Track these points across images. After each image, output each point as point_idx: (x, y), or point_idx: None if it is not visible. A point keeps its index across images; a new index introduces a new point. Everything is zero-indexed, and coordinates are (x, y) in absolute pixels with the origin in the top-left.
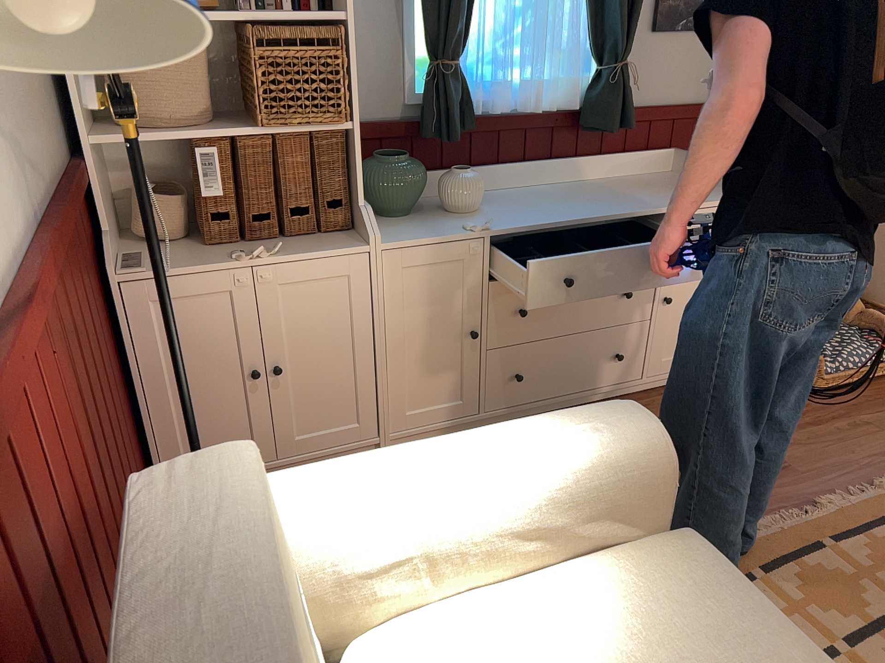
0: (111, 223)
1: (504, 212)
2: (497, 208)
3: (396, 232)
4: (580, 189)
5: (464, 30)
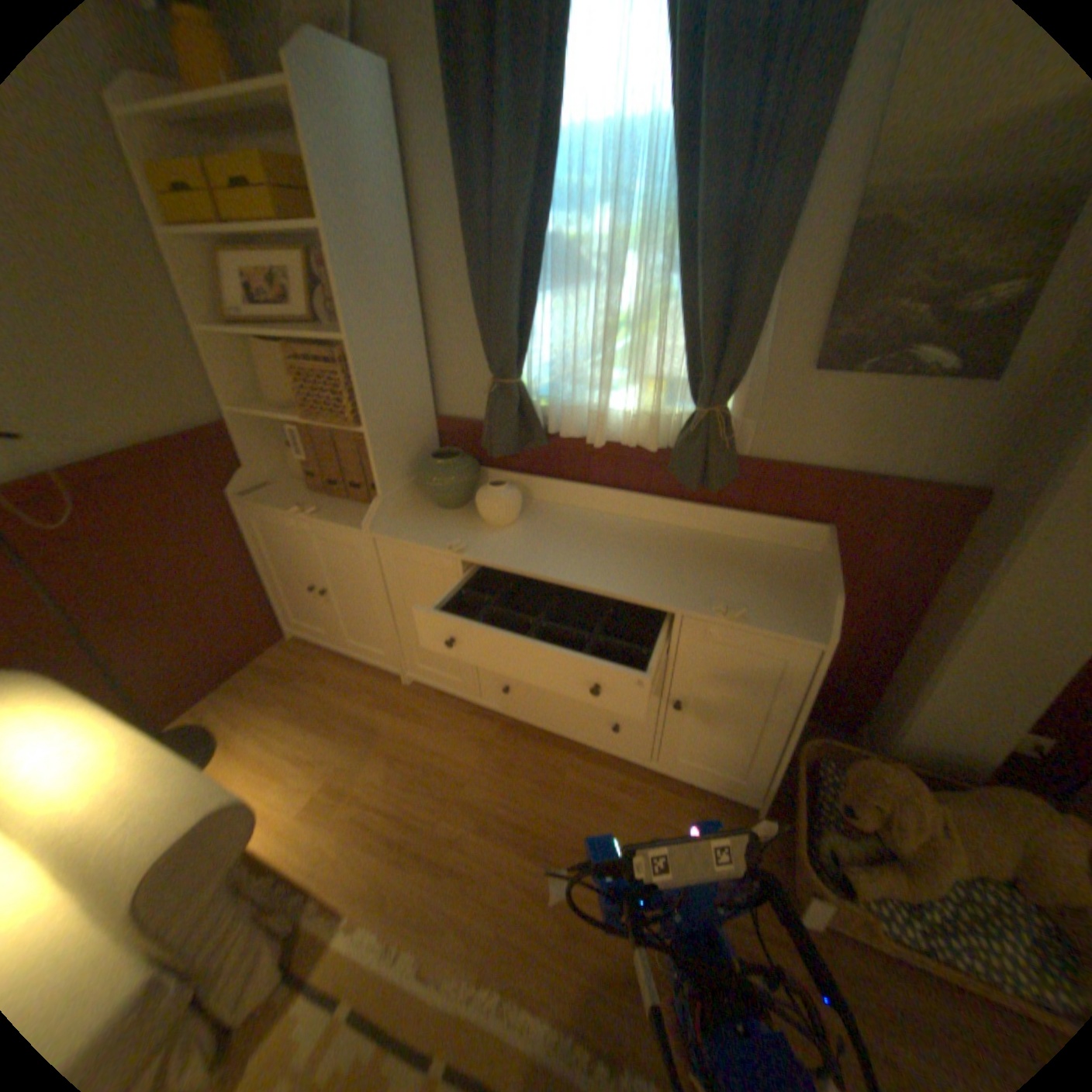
0: (261, 459)
1: (520, 538)
2: (526, 530)
3: (409, 524)
4: (651, 537)
5: (516, 349)
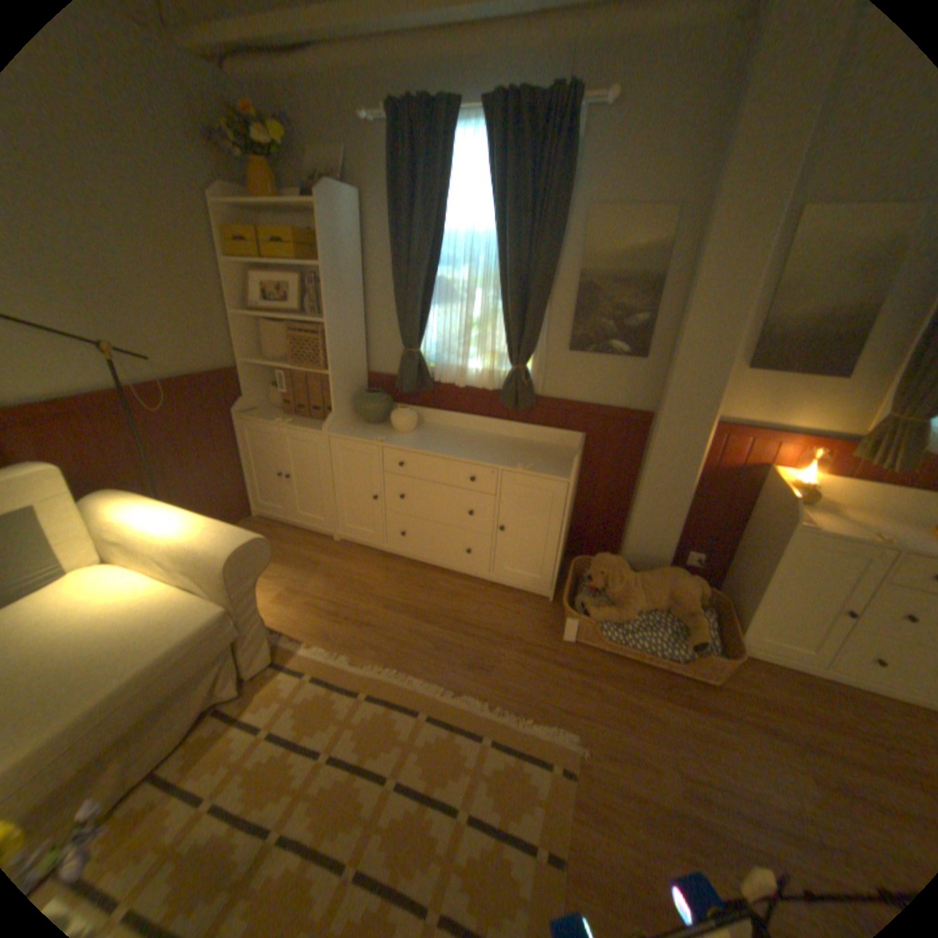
0: (253, 393)
1: (415, 438)
2: (419, 435)
3: (349, 430)
4: (490, 440)
5: (417, 333)
